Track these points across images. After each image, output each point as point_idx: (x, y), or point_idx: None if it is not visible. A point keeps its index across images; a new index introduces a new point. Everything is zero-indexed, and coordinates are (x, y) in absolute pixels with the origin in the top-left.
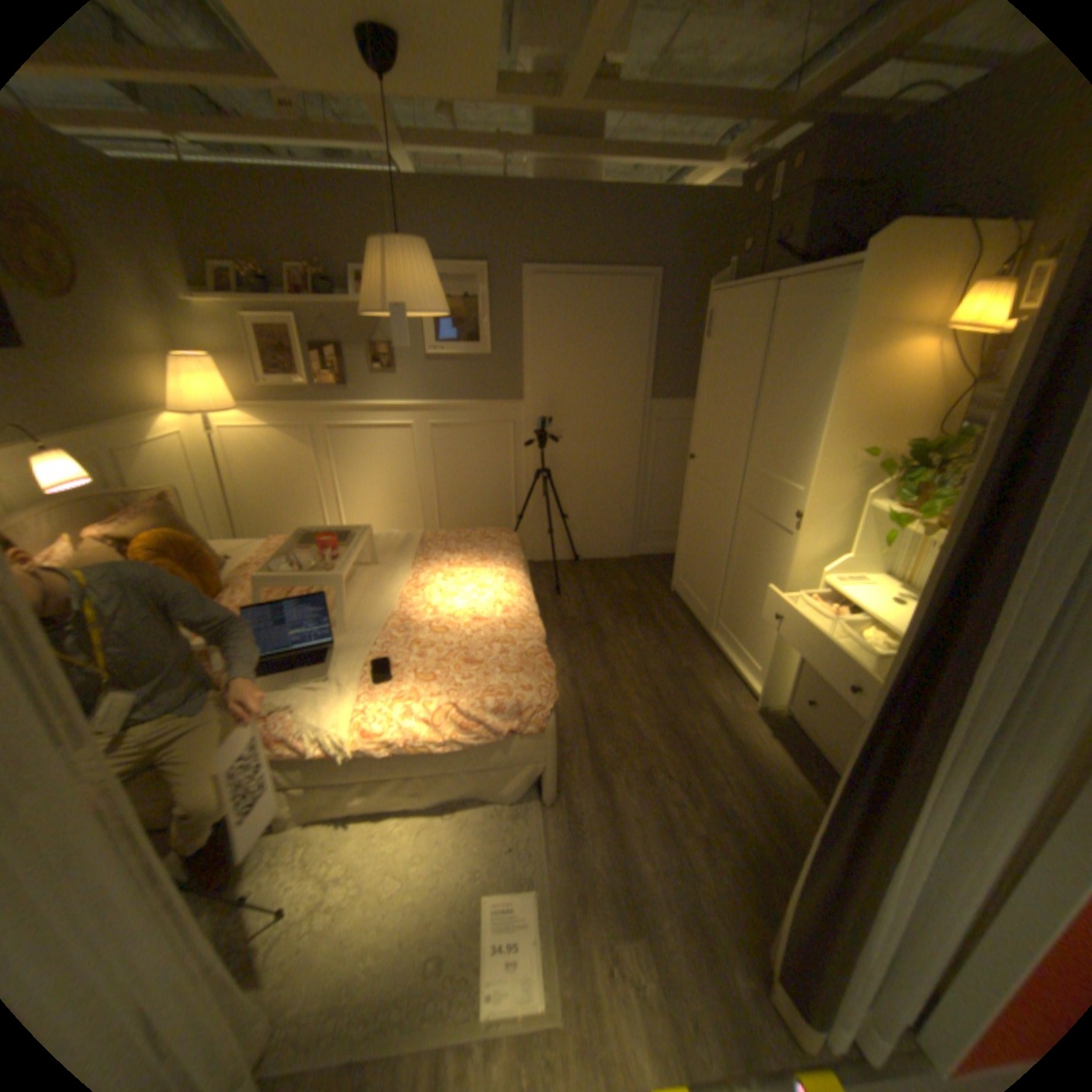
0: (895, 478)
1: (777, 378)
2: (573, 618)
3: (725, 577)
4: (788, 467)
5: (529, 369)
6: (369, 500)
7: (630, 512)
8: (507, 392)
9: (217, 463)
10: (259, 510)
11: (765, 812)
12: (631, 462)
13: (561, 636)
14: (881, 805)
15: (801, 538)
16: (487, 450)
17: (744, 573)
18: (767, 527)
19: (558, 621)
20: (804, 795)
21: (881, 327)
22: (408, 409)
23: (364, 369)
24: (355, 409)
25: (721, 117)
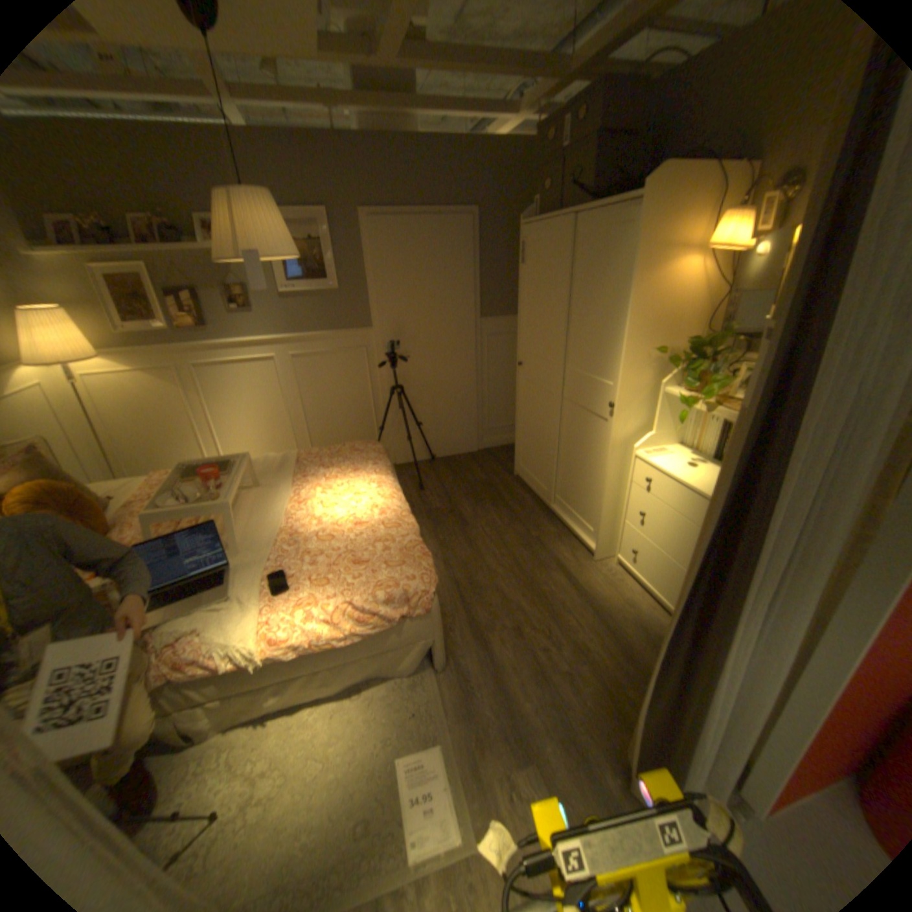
0: (680, 369)
1: (583, 295)
2: (438, 508)
3: (557, 460)
4: (598, 367)
5: (374, 300)
6: (243, 428)
7: (474, 414)
8: (357, 321)
9: (86, 409)
10: (137, 449)
11: (611, 643)
12: (470, 372)
13: (430, 525)
14: (704, 629)
15: (614, 423)
16: (346, 373)
17: (572, 455)
18: (587, 417)
19: (426, 513)
20: (637, 624)
21: (660, 249)
22: (269, 343)
23: (223, 310)
24: (218, 347)
25: (515, 75)
